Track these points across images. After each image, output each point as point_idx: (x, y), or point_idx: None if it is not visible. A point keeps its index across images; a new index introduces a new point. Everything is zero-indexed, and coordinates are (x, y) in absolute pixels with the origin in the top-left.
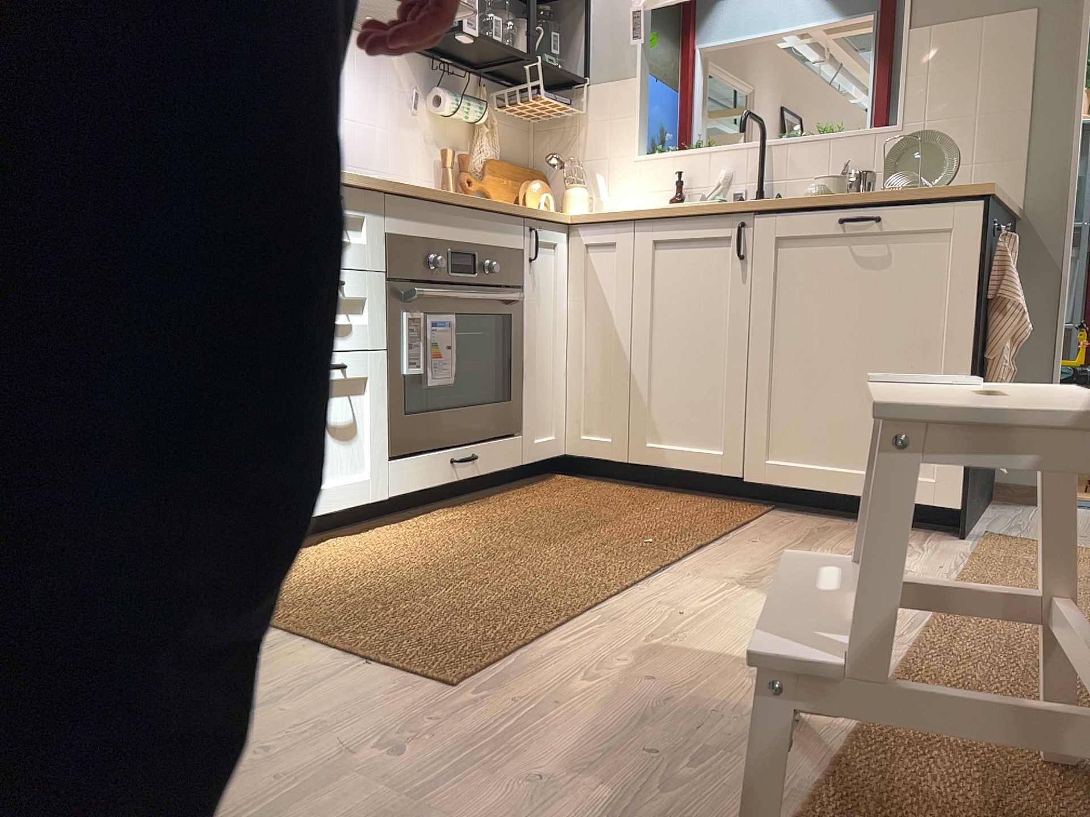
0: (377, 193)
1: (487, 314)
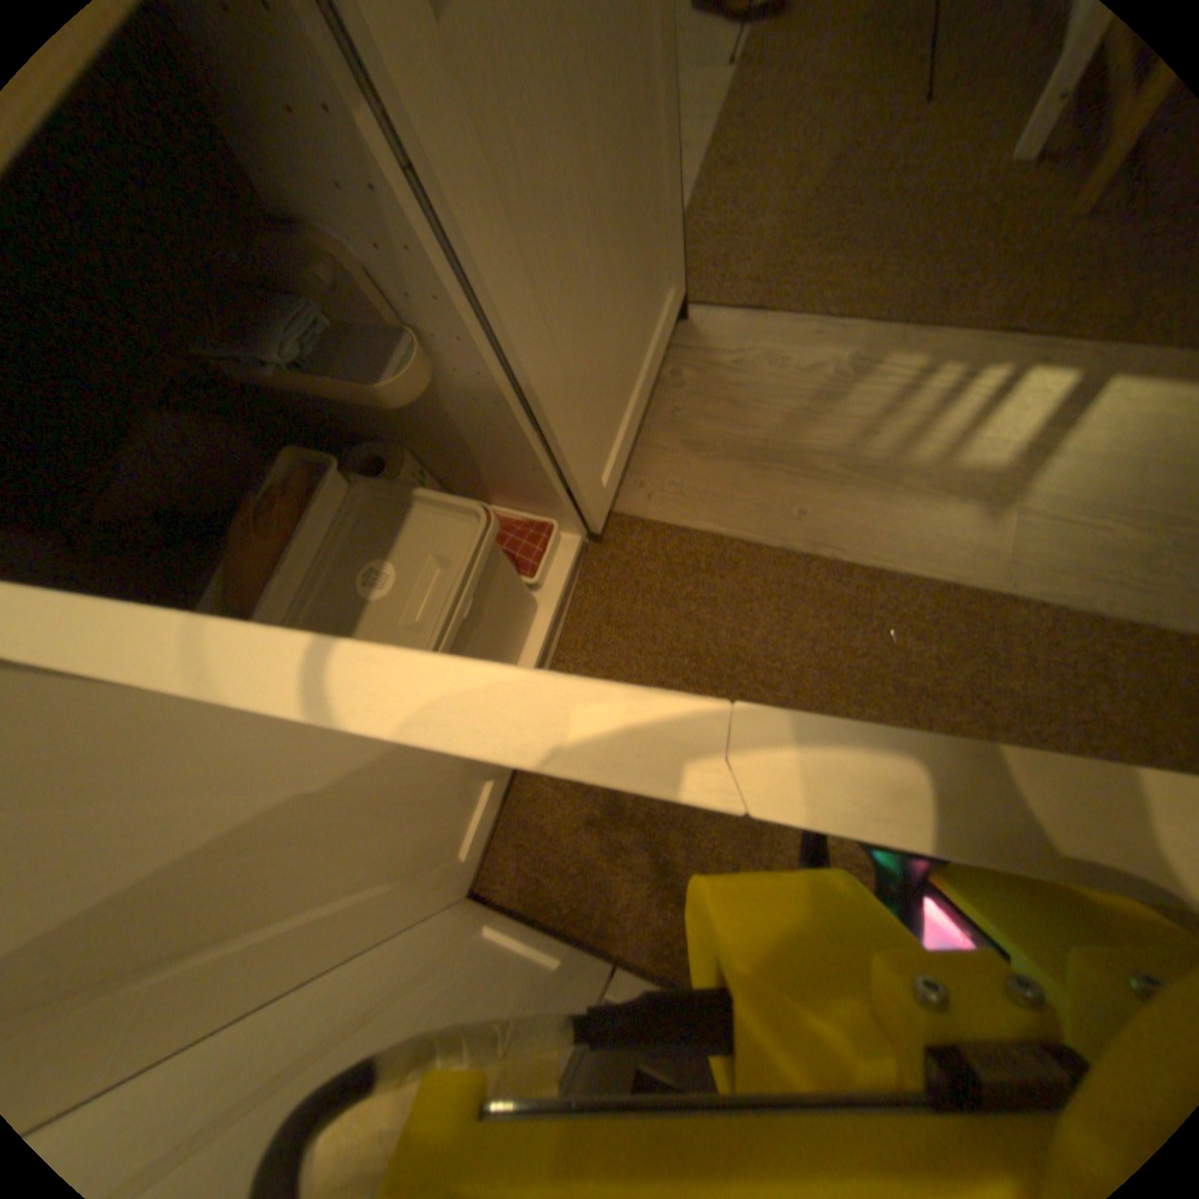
0: None
1: None
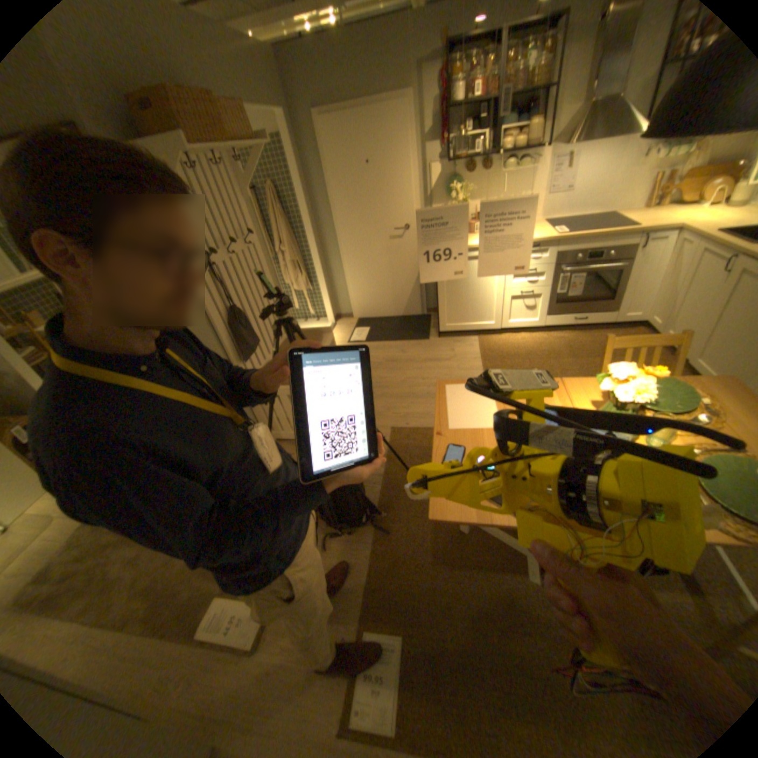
0: (555, 241)
1: (612, 270)
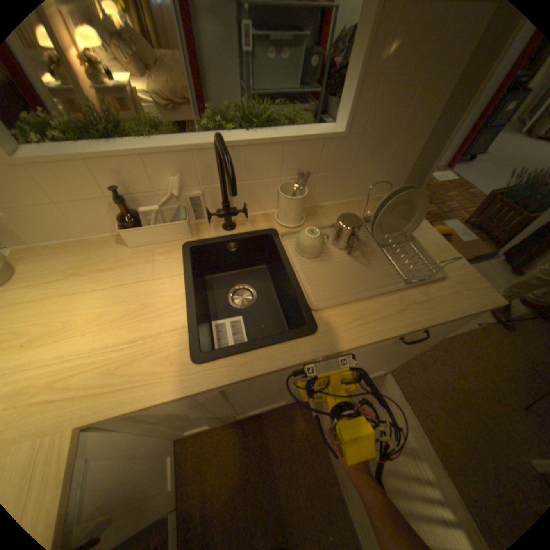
0: None
1: None
